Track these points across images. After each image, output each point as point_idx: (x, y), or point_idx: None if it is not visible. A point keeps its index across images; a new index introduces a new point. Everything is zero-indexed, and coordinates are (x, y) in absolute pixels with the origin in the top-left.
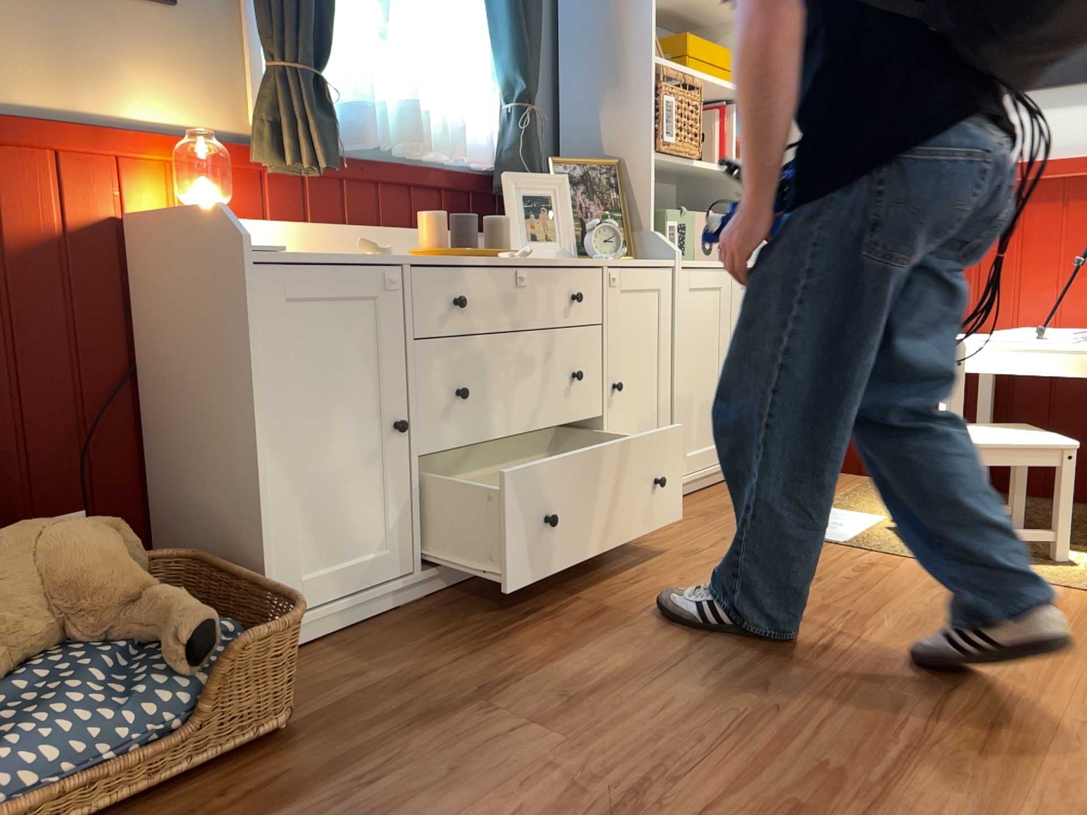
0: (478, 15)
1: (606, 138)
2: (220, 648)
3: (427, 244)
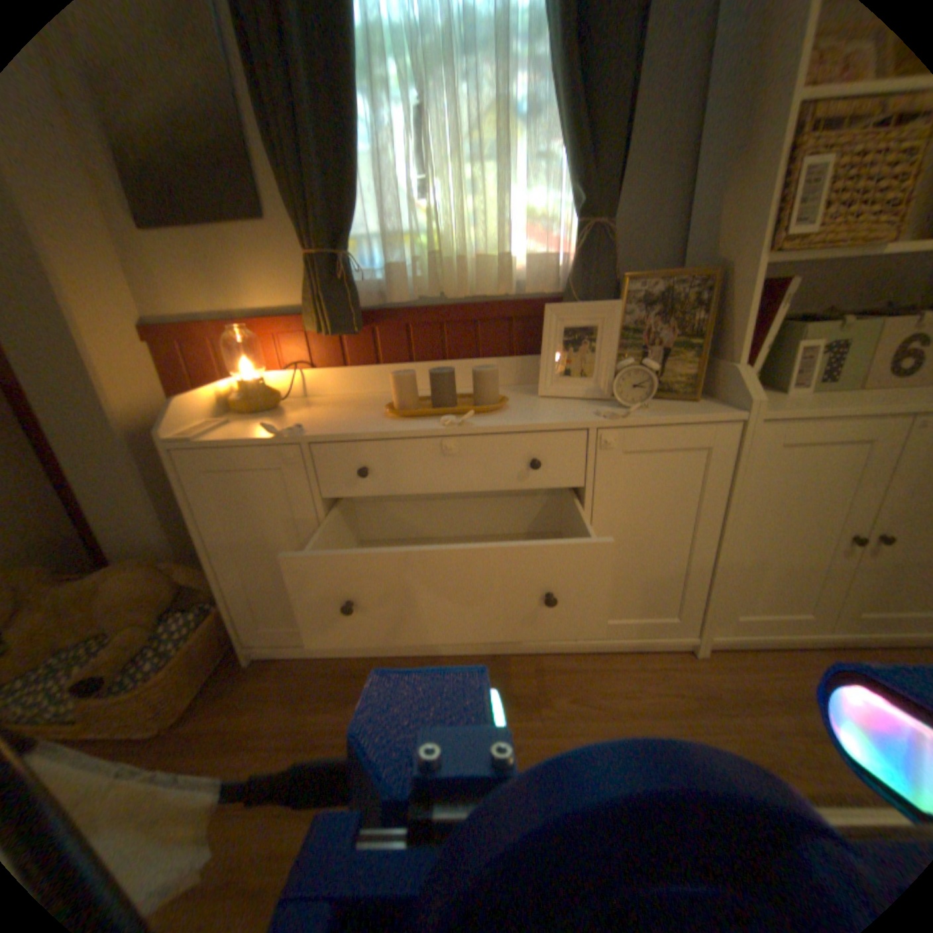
0: (550, 121)
1: (725, 233)
2: (132, 681)
3: (399, 401)
